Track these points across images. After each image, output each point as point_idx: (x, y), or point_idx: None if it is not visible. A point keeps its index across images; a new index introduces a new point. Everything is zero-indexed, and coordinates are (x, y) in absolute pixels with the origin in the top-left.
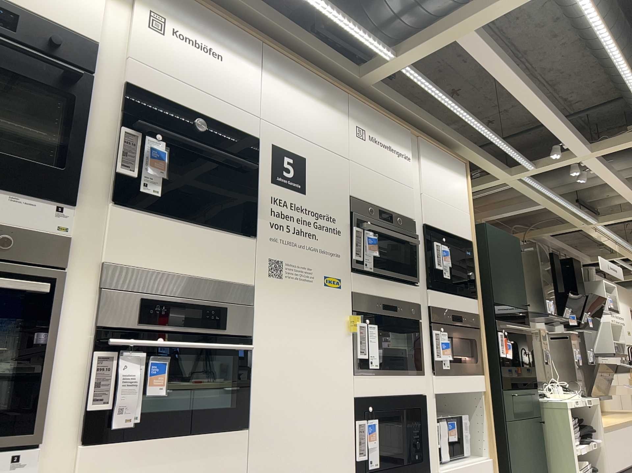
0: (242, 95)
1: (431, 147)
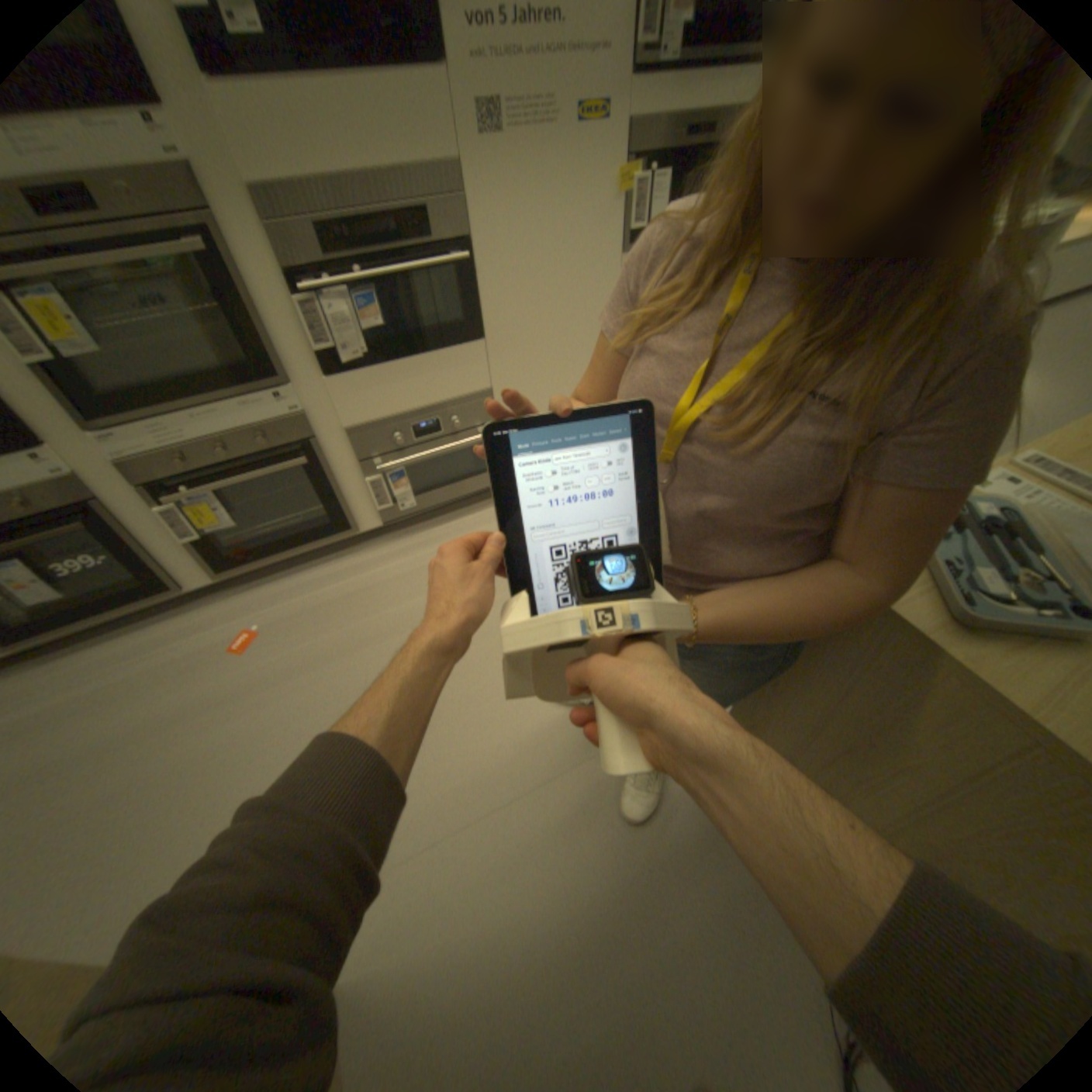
0: None
1: None
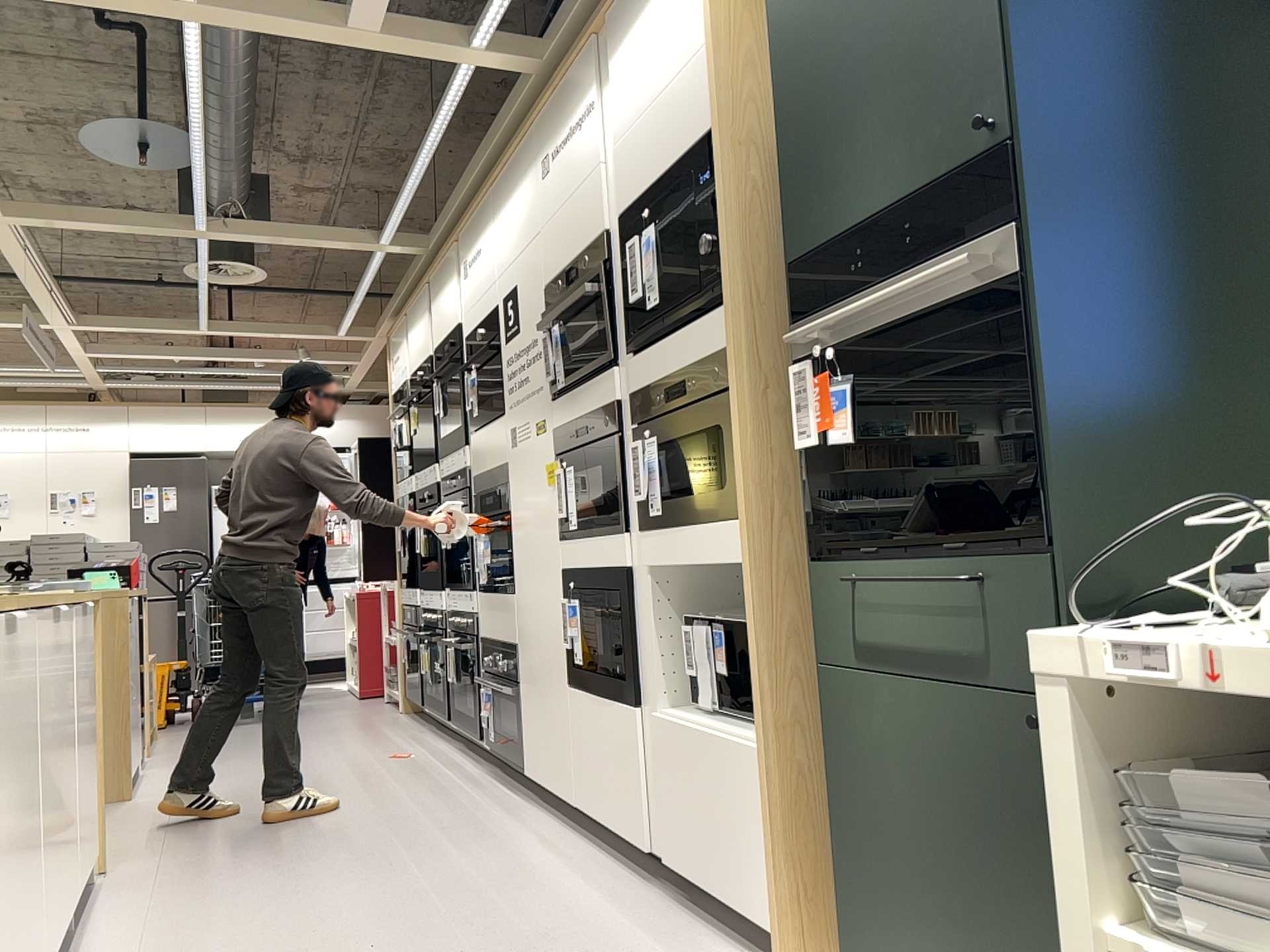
0: (488, 272)
1: (625, 0)
